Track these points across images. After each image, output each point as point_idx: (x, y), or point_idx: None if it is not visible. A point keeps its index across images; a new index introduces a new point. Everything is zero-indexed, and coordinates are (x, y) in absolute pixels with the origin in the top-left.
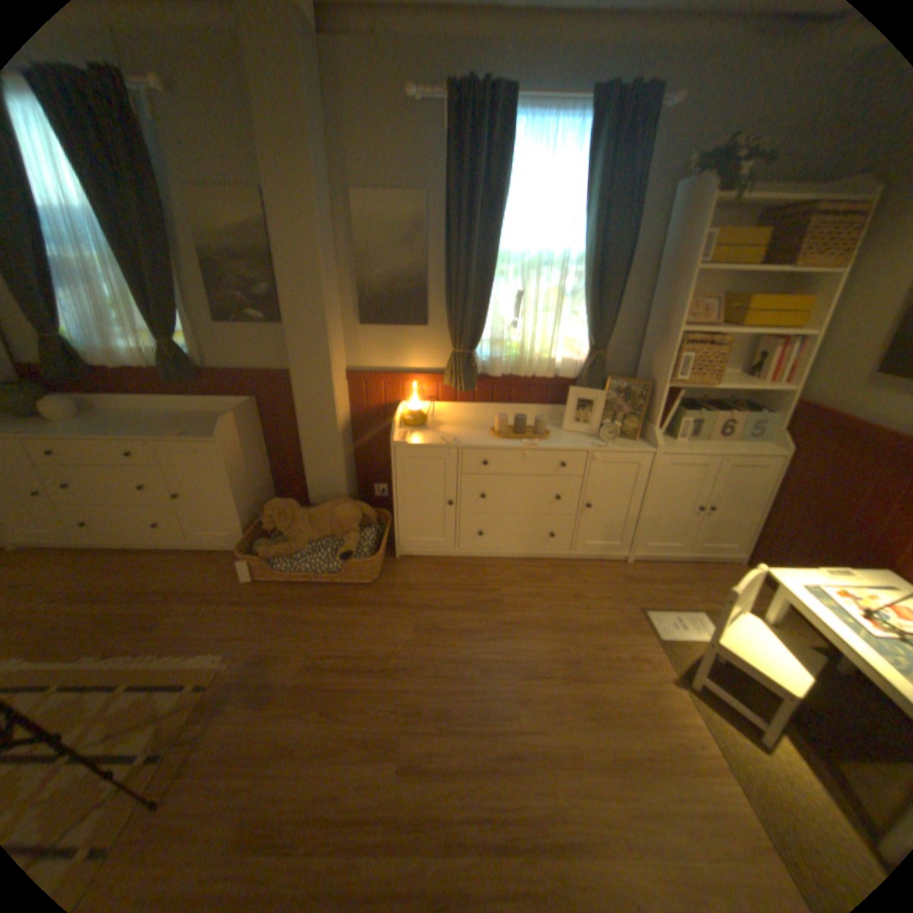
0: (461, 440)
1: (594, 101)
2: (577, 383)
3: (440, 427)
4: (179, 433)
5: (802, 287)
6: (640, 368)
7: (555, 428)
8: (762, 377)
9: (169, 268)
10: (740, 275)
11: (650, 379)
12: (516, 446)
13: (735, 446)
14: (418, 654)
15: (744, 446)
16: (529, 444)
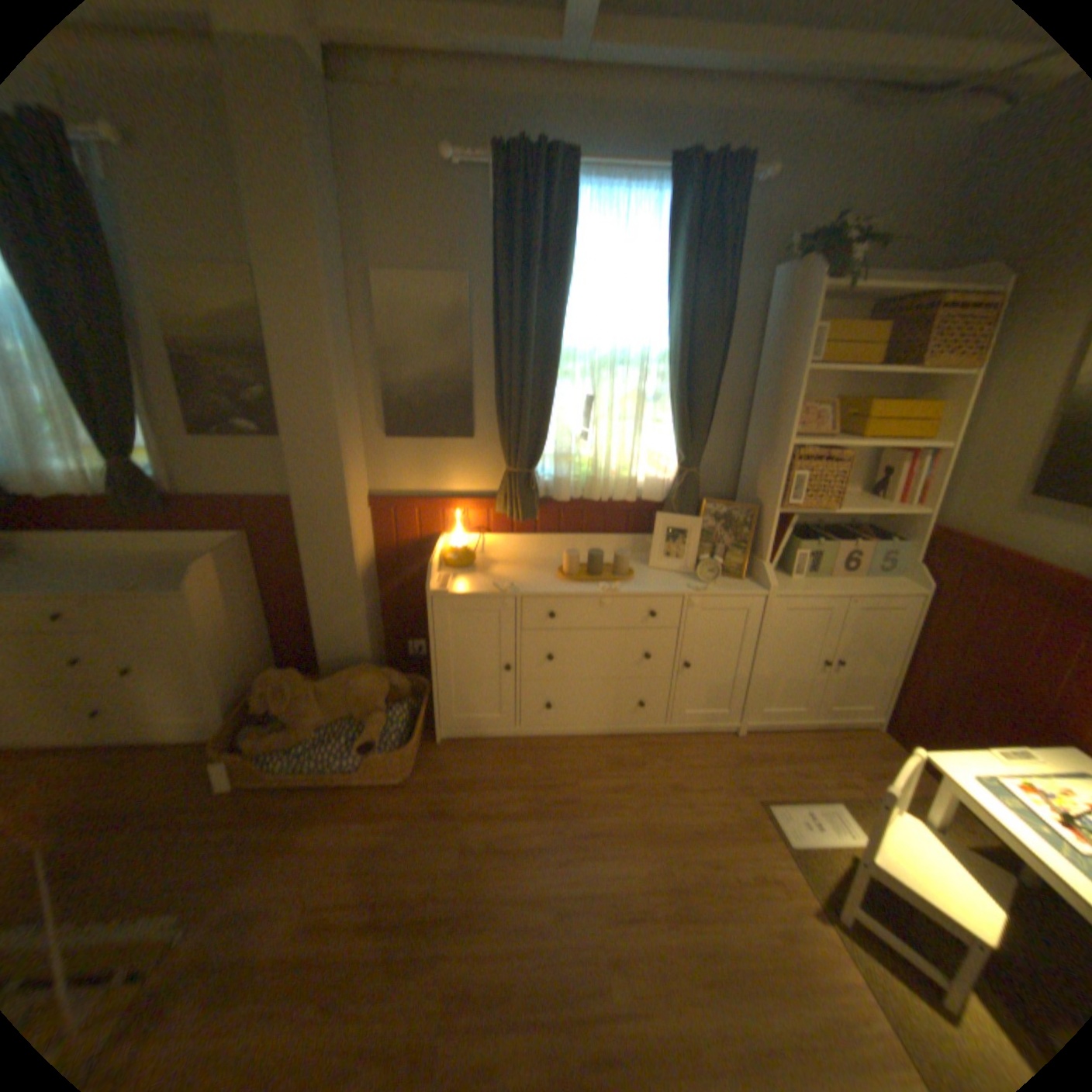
0: (520, 587)
1: (673, 171)
2: (664, 508)
3: (492, 568)
4: (130, 588)
5: (928, 391)
6: (741, 488)
7: (640, 566)
8: (889, 498)
9: (125, 368)
10: (855, 377)
11: (755, 502)
12: (591, 592)
13: (863, 584)
14: (466, 896)
15: (874, 584)
16: (608, 590)
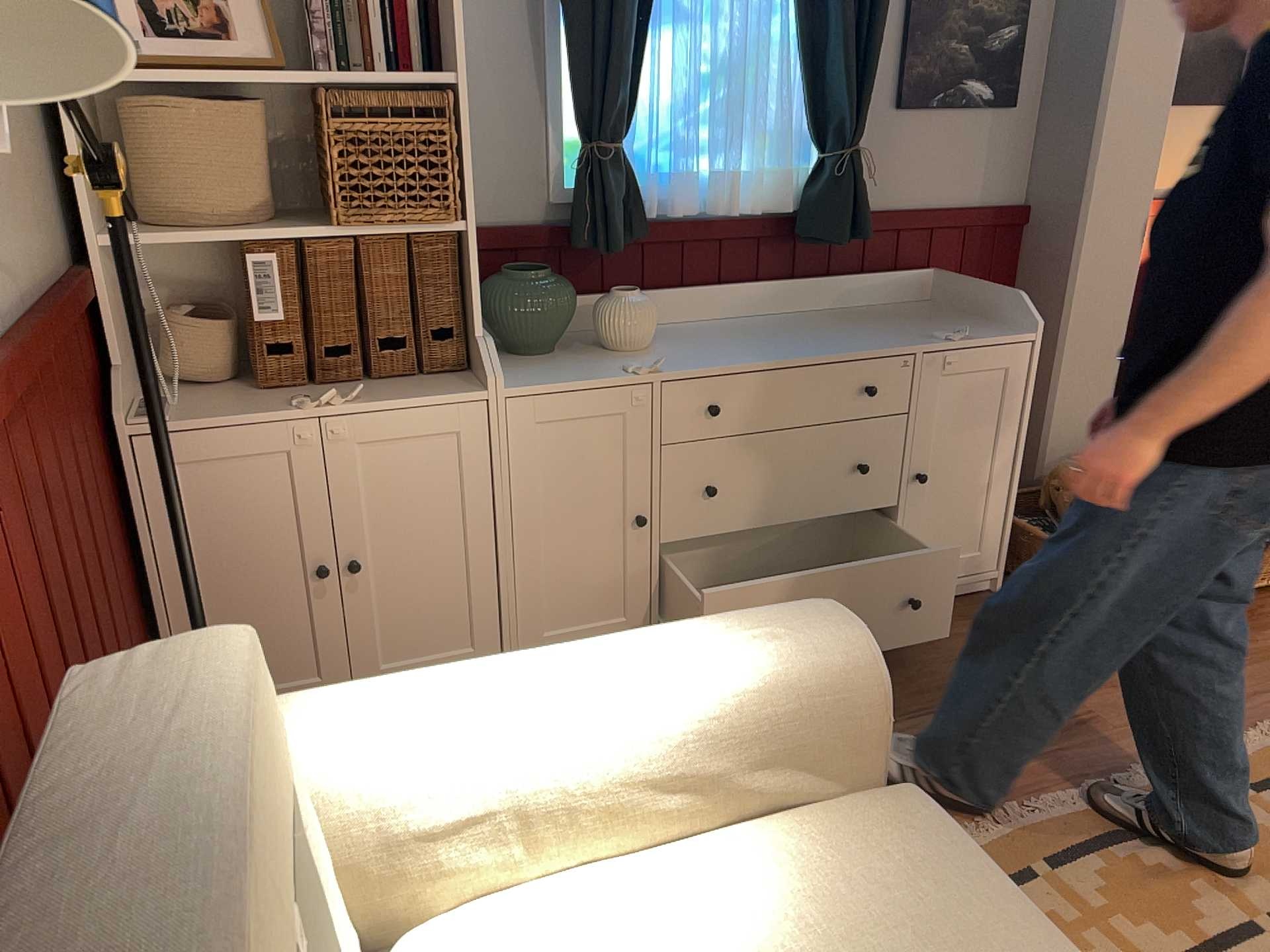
0: None
1: None
2: None
3: None
4: (967, 329)
5: None
6: None
7: None
8: None
9: None
10: None
11: None
12: None
13: None
14: None
15: None
16: None
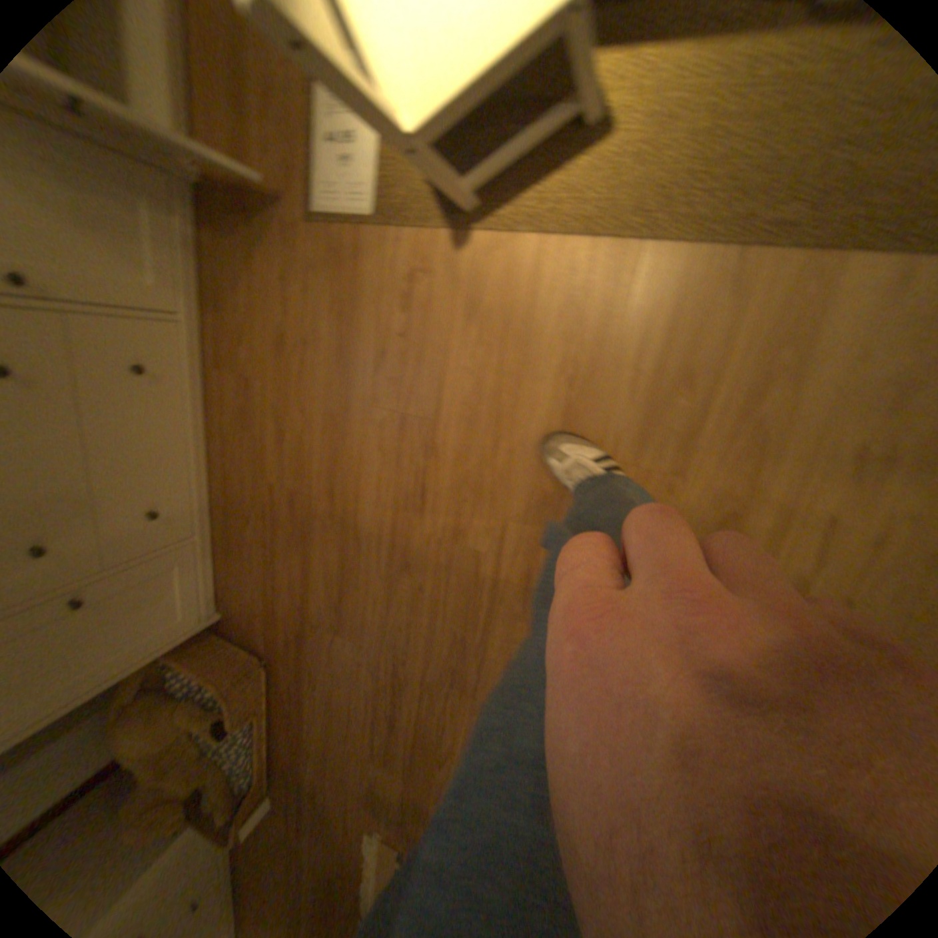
0: None
1: None
2: None
3: None
4: None
5: None
6: None
7: None
8: None
9: None
10: None
11: None
12: None
13: None
14: (366, 640)
15: None
16: None
